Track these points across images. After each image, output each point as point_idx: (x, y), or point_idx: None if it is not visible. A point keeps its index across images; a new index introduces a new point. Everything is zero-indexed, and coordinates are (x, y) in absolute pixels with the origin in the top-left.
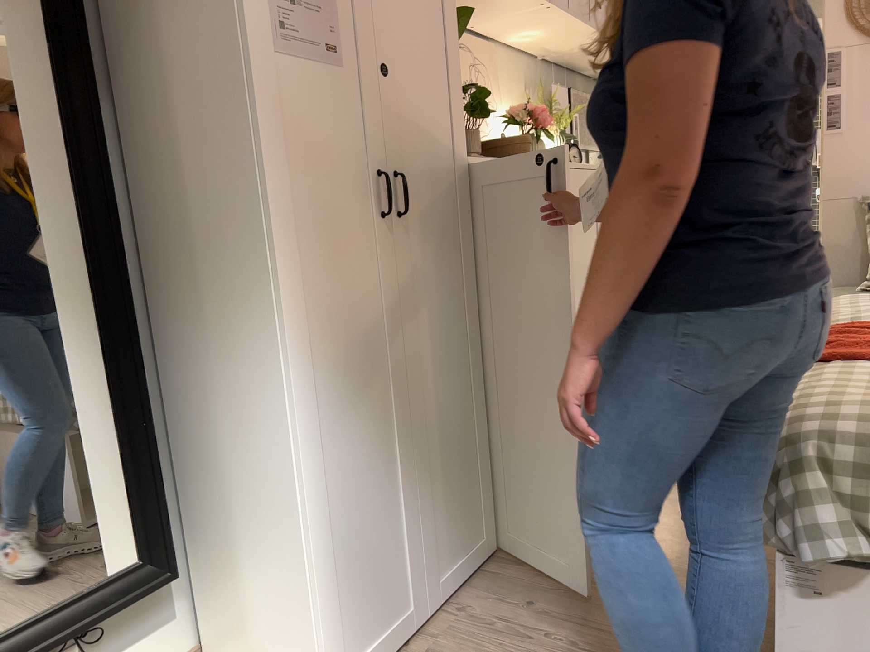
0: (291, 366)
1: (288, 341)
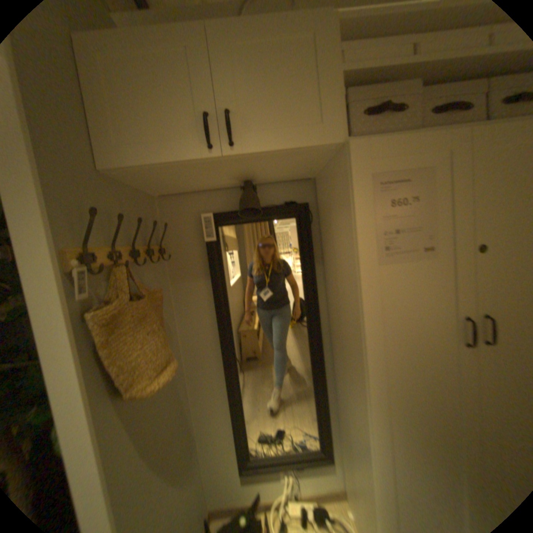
0: (381, 433)
1: (380, 420)
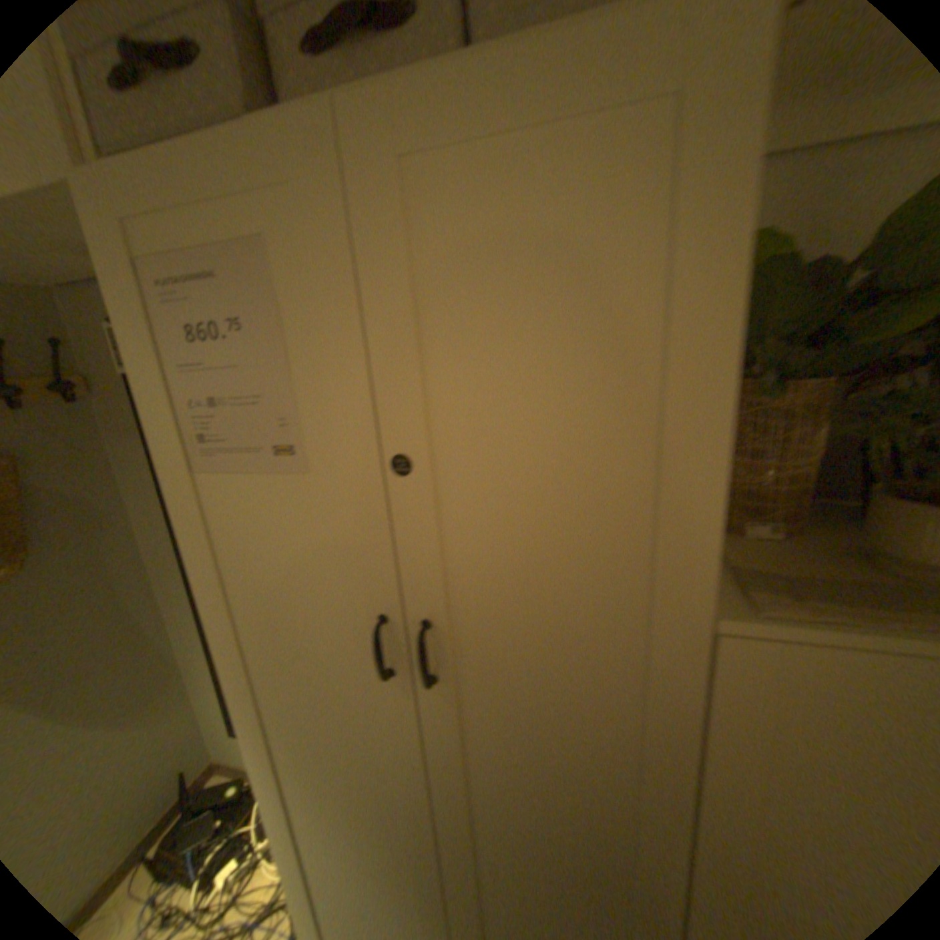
0: (253, 765)
1: (247, 746)
